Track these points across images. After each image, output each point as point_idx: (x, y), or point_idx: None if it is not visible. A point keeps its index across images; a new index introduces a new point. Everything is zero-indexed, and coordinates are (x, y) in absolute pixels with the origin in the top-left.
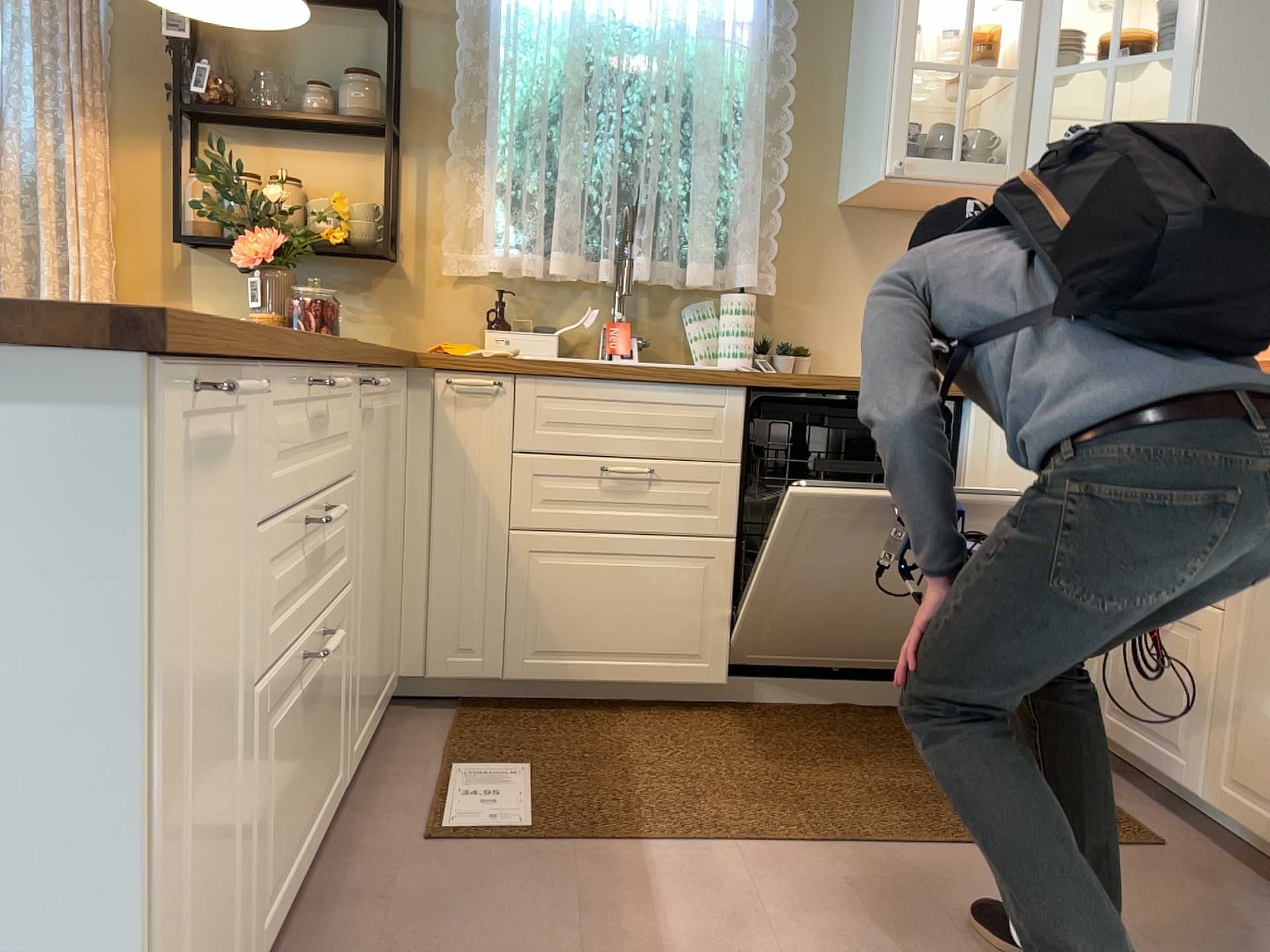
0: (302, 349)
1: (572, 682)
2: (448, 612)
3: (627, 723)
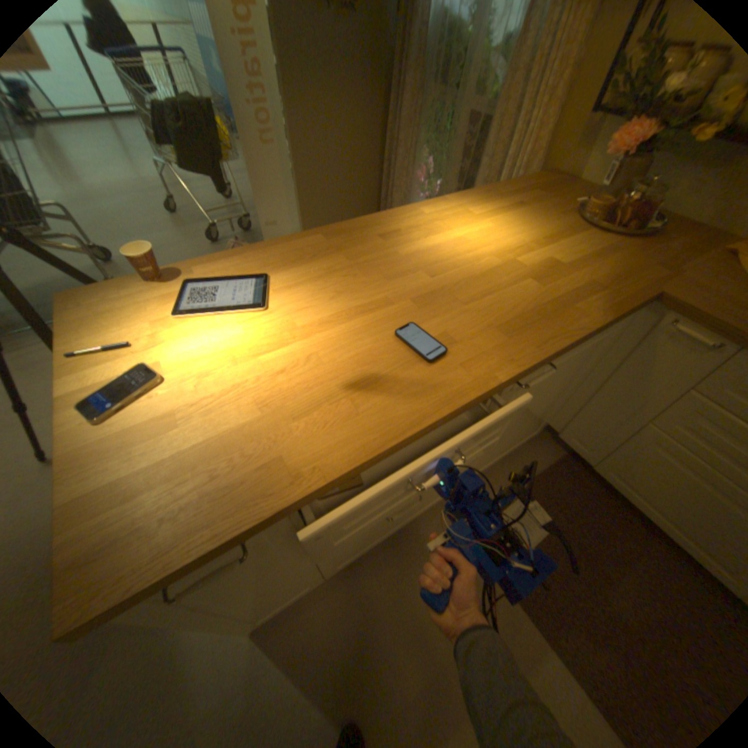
0: (386, 453)
1: (632, 503)
2: (587, 426)
3: (647, 545)
